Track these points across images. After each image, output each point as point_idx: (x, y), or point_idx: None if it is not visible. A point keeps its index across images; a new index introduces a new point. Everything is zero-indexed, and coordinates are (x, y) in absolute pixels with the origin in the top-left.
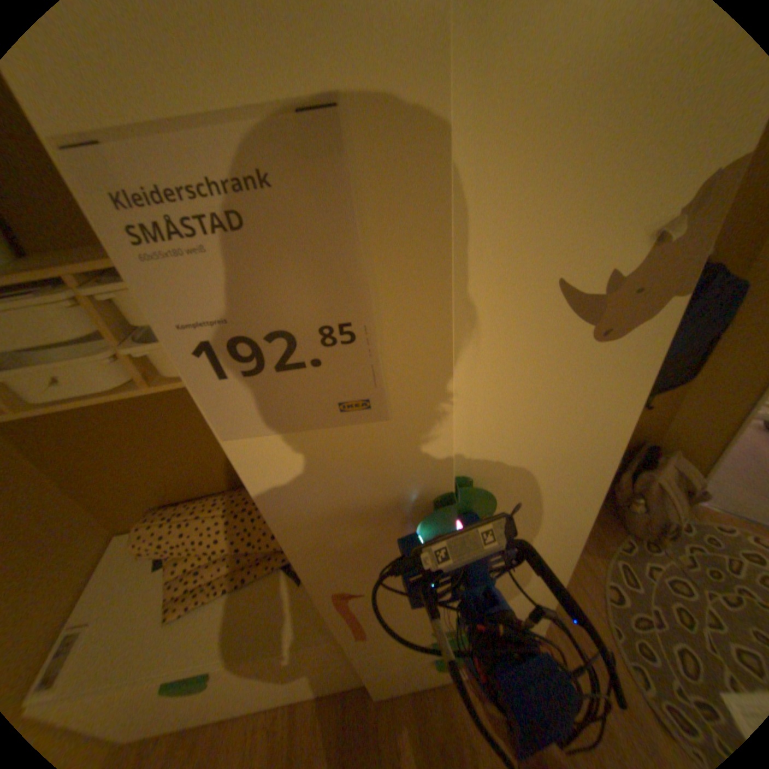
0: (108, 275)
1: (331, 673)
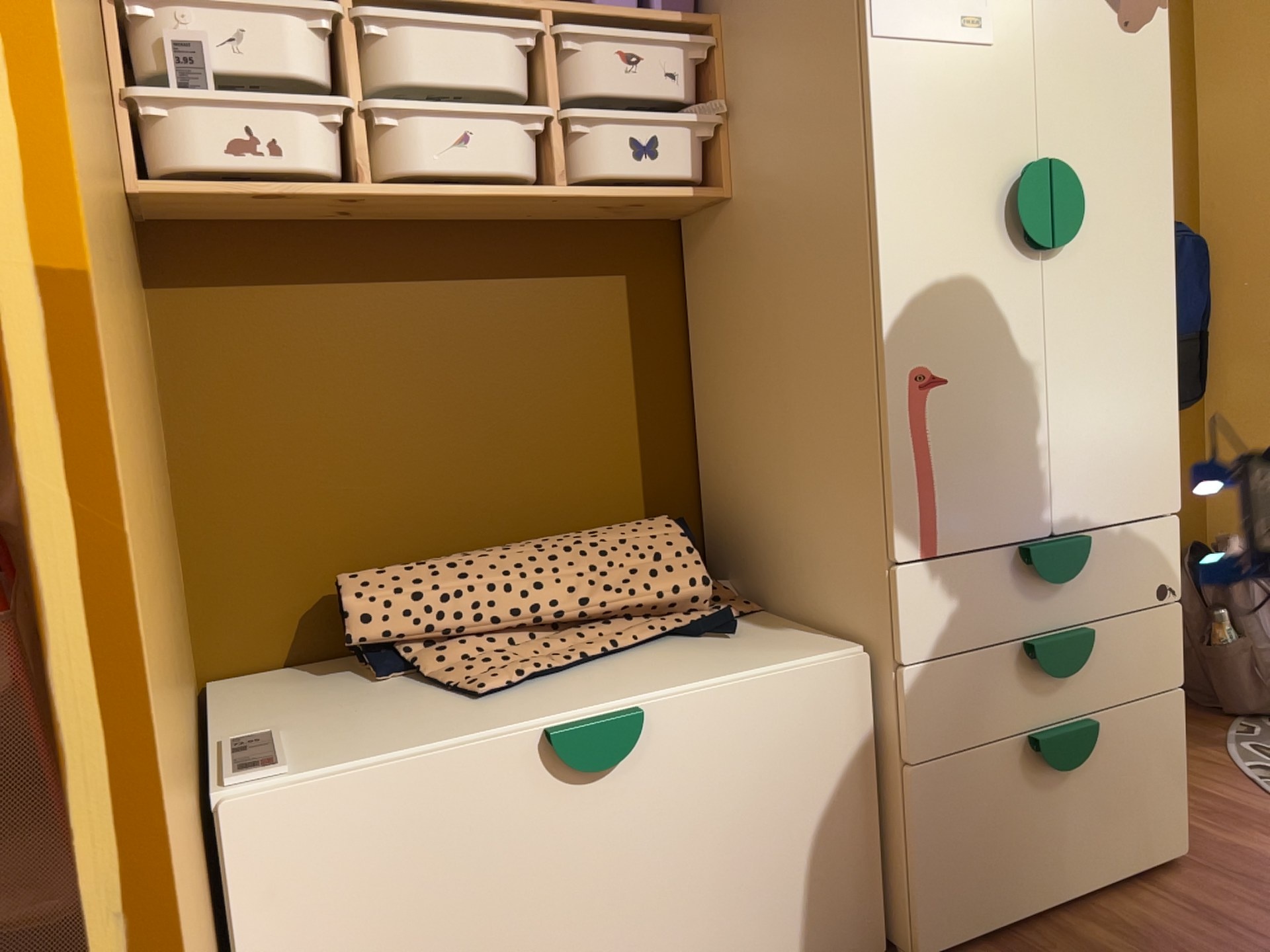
0: (598, 18)
1: (836, 828)
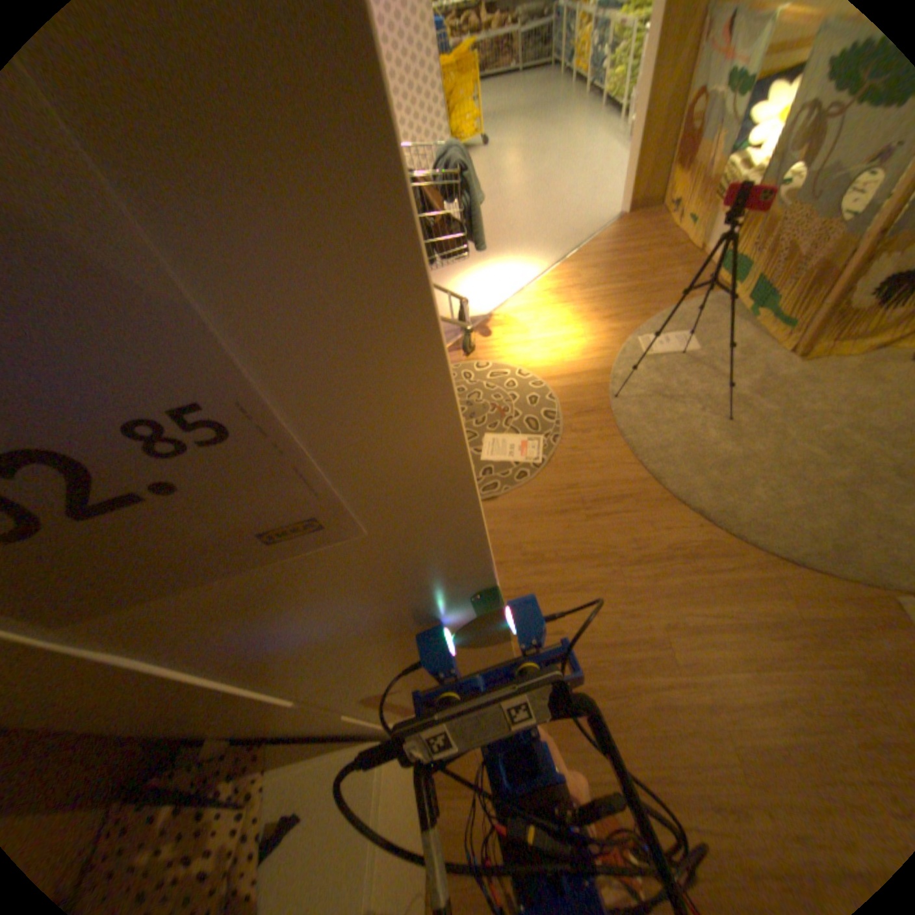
0: None
1: (406, 789)
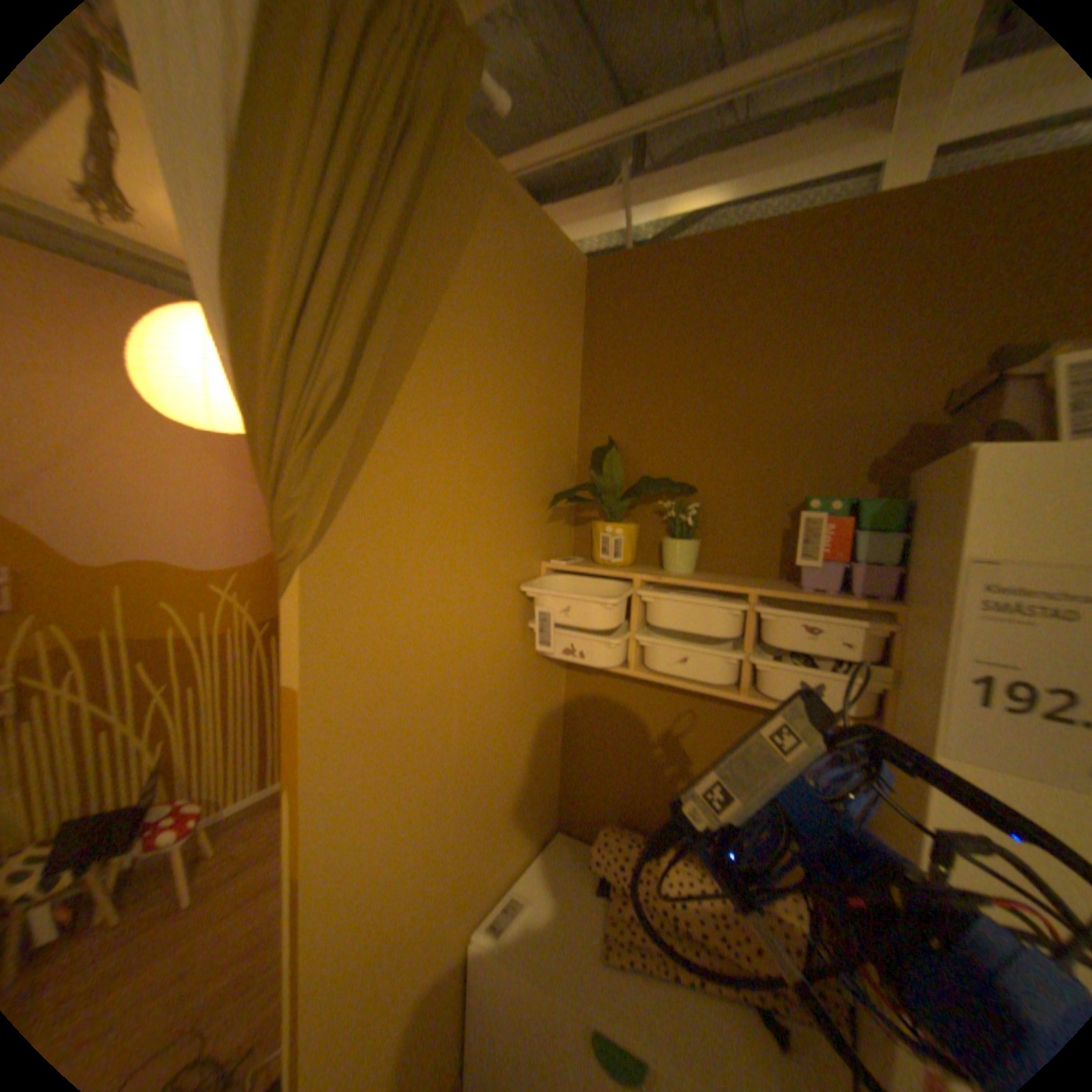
0: (789, 603)
1: None
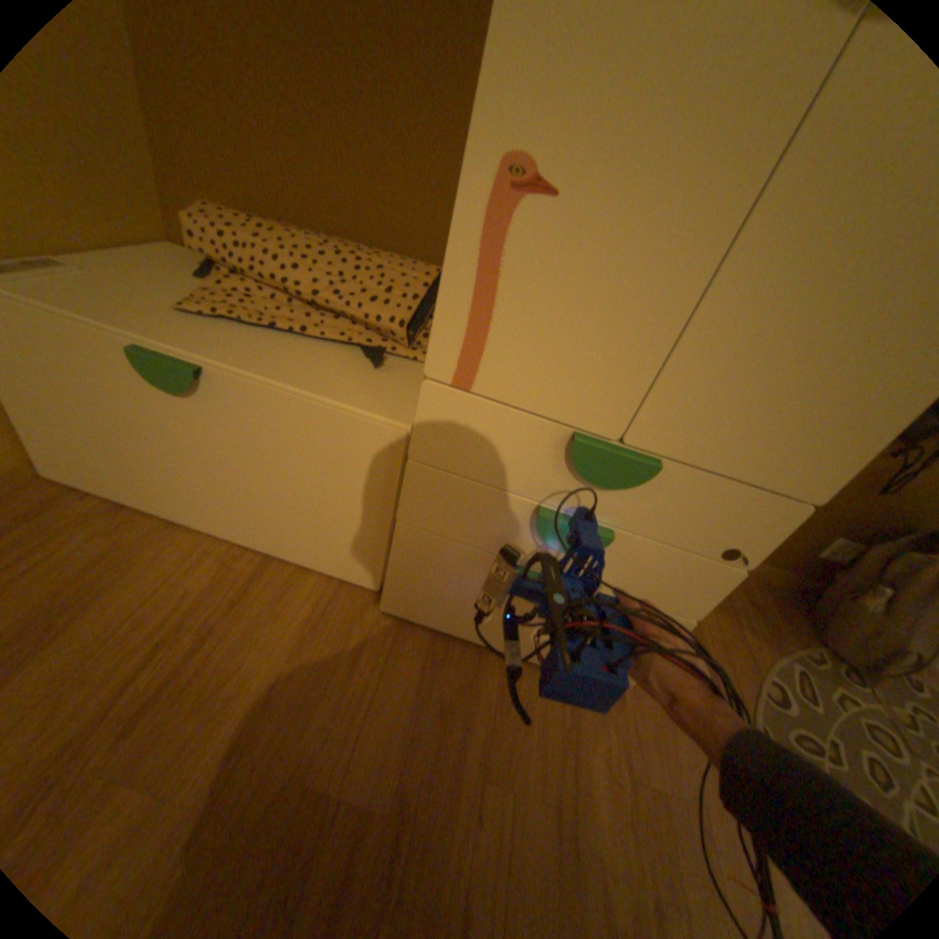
0: None
1: (354, 516)
